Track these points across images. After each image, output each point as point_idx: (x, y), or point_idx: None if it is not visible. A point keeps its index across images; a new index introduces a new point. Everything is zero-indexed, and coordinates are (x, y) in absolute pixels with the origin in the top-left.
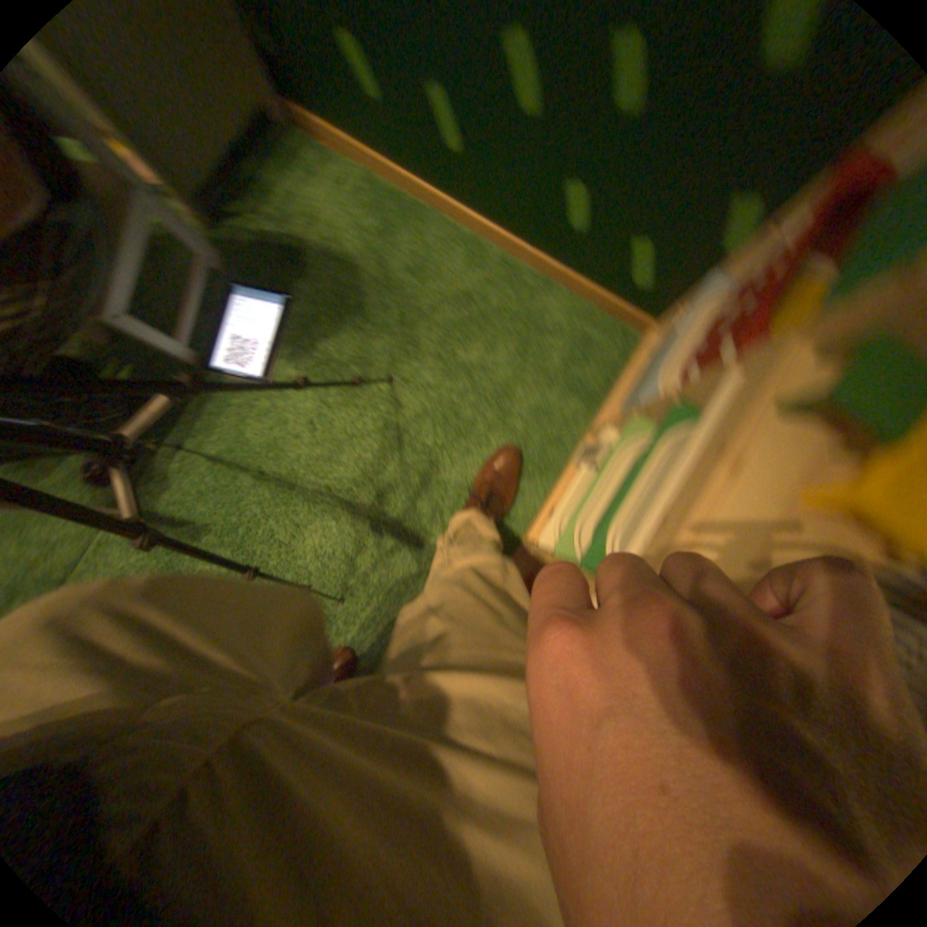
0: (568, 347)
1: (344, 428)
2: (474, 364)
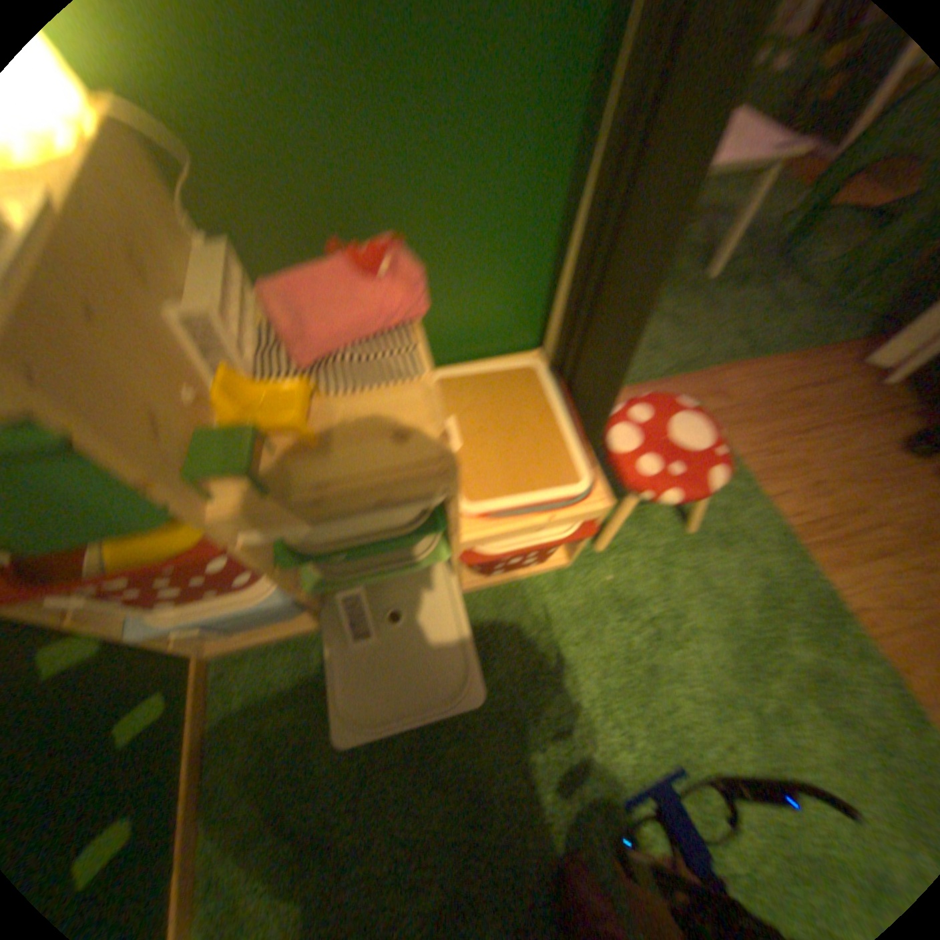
0: (260, 709)
1: (513, 848)
2: (344, 783)
